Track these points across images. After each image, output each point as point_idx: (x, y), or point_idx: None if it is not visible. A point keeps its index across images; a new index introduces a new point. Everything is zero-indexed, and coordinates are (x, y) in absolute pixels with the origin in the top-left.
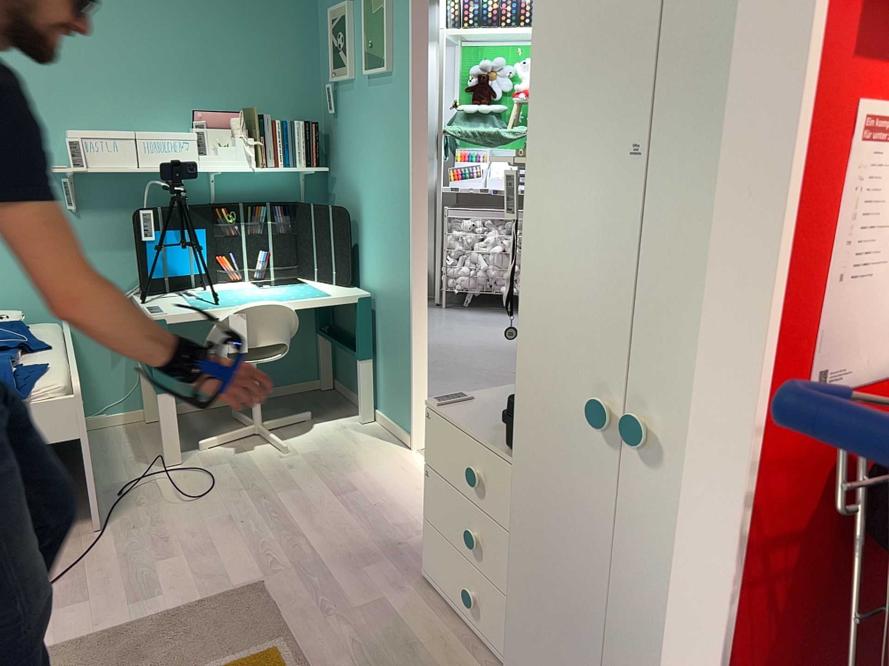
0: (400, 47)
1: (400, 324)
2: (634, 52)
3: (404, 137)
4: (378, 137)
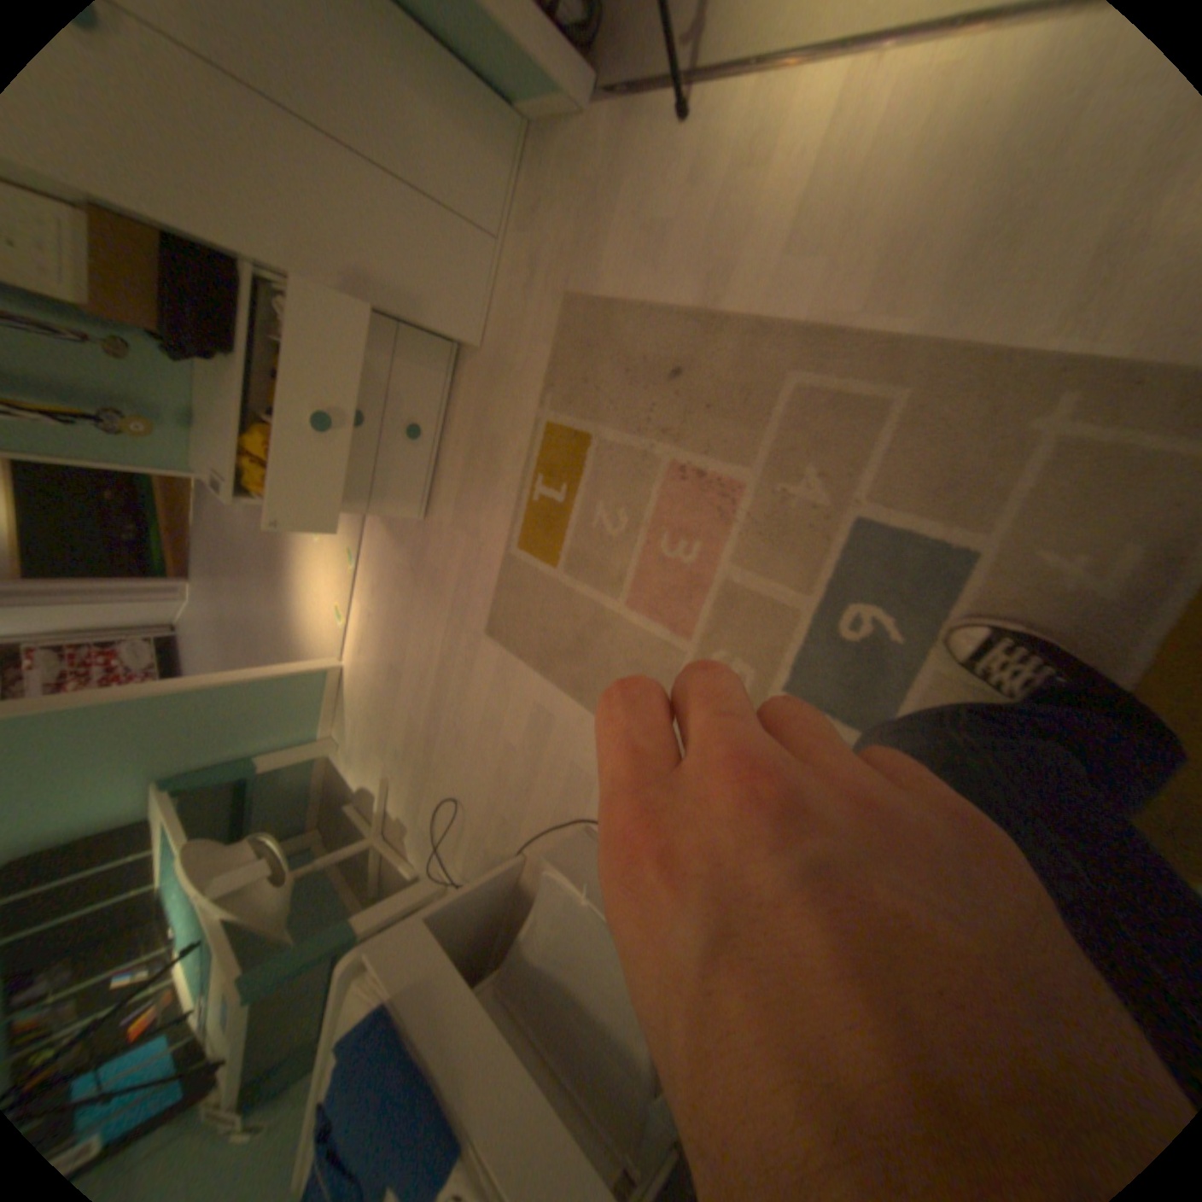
0: None
1: (182, 714)
2: None
3: None
4: None
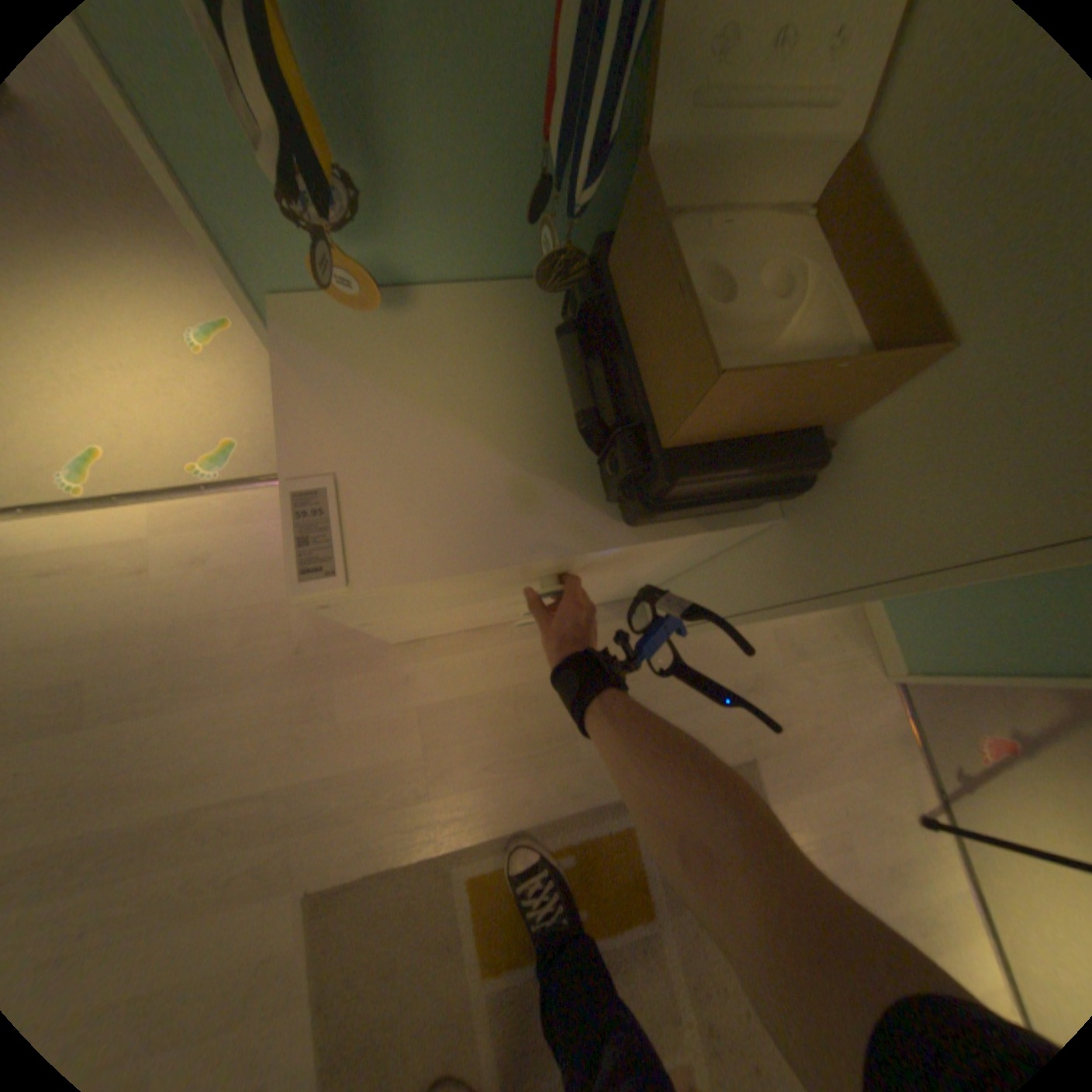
0: None
1: None
2: None
3: None
4: None
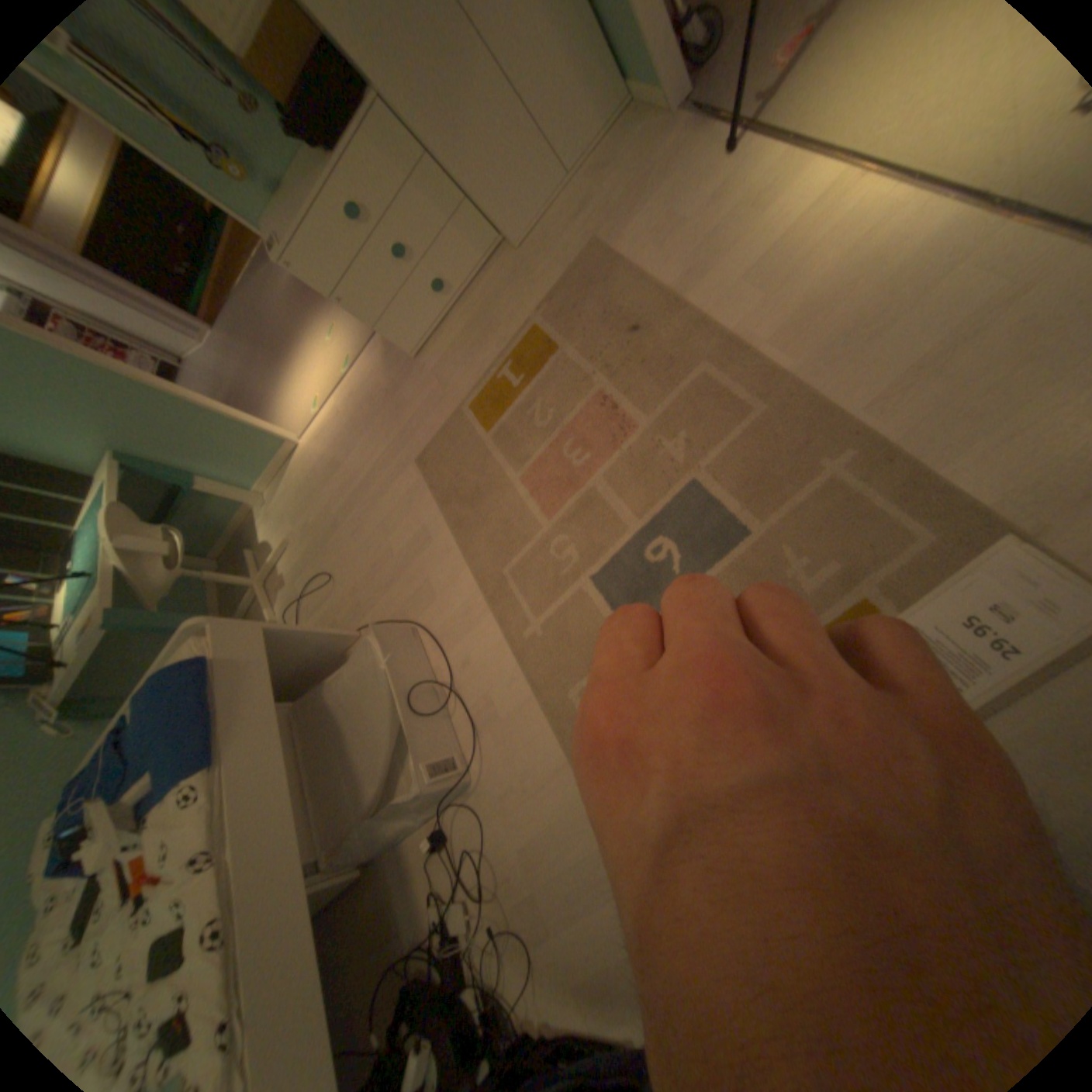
0: None
1: (157, 413)
2: None
3: None
4: None
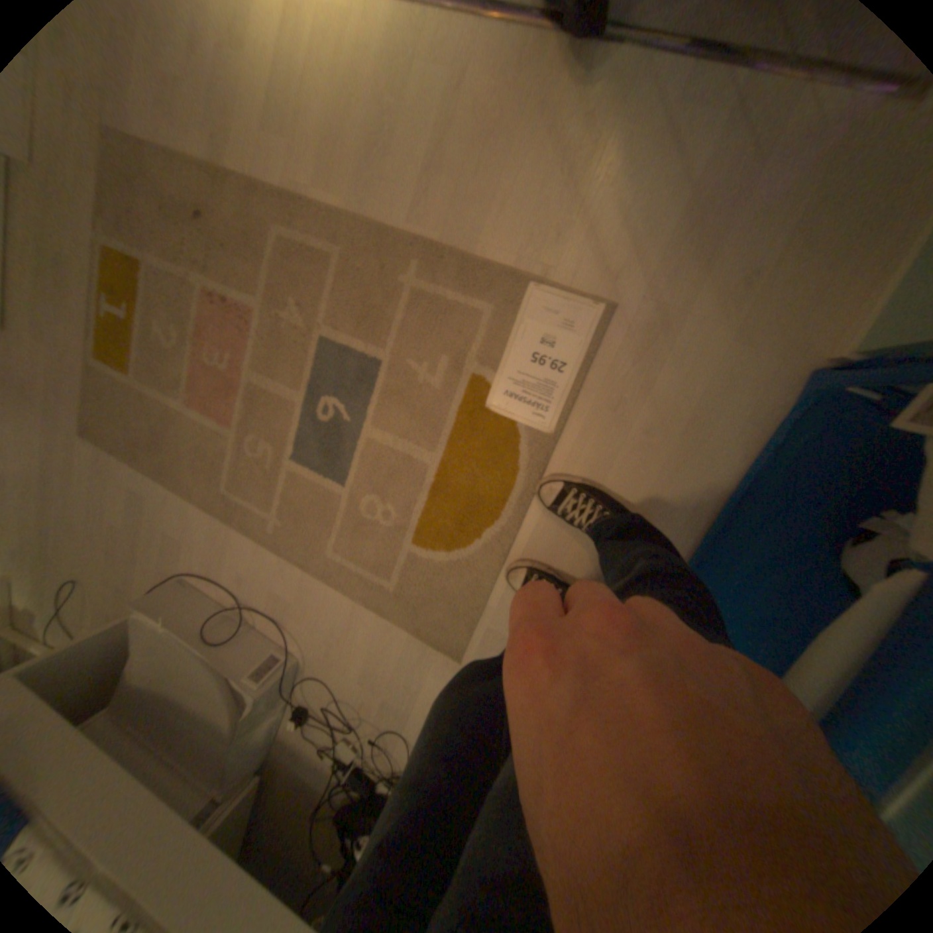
0: None
1: None
2: None
3: None
4: None
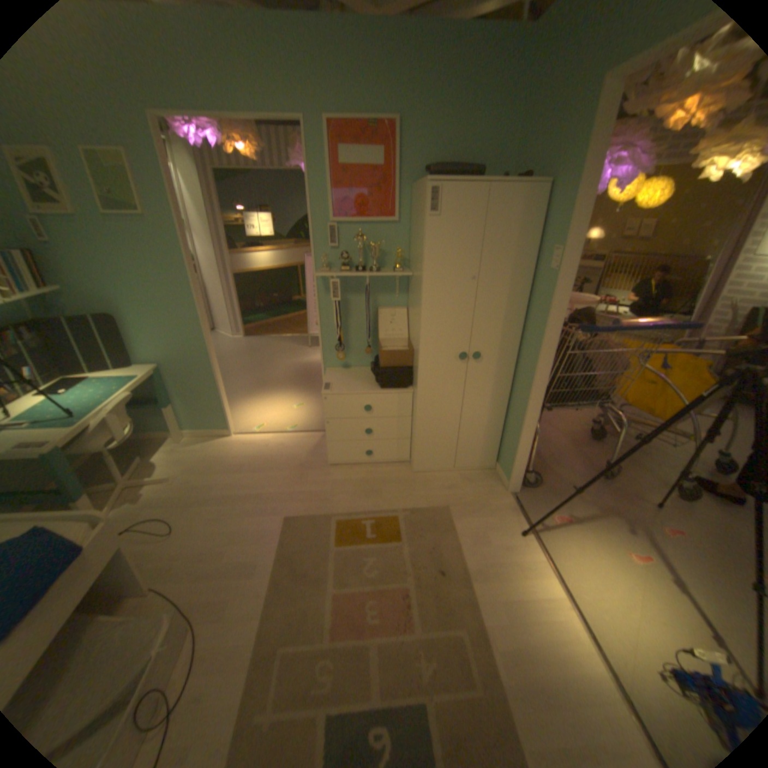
0: (152, 198)
1: (197, 375)
2: (472, 251)
3: (173, 261)
4: (132, 261)
